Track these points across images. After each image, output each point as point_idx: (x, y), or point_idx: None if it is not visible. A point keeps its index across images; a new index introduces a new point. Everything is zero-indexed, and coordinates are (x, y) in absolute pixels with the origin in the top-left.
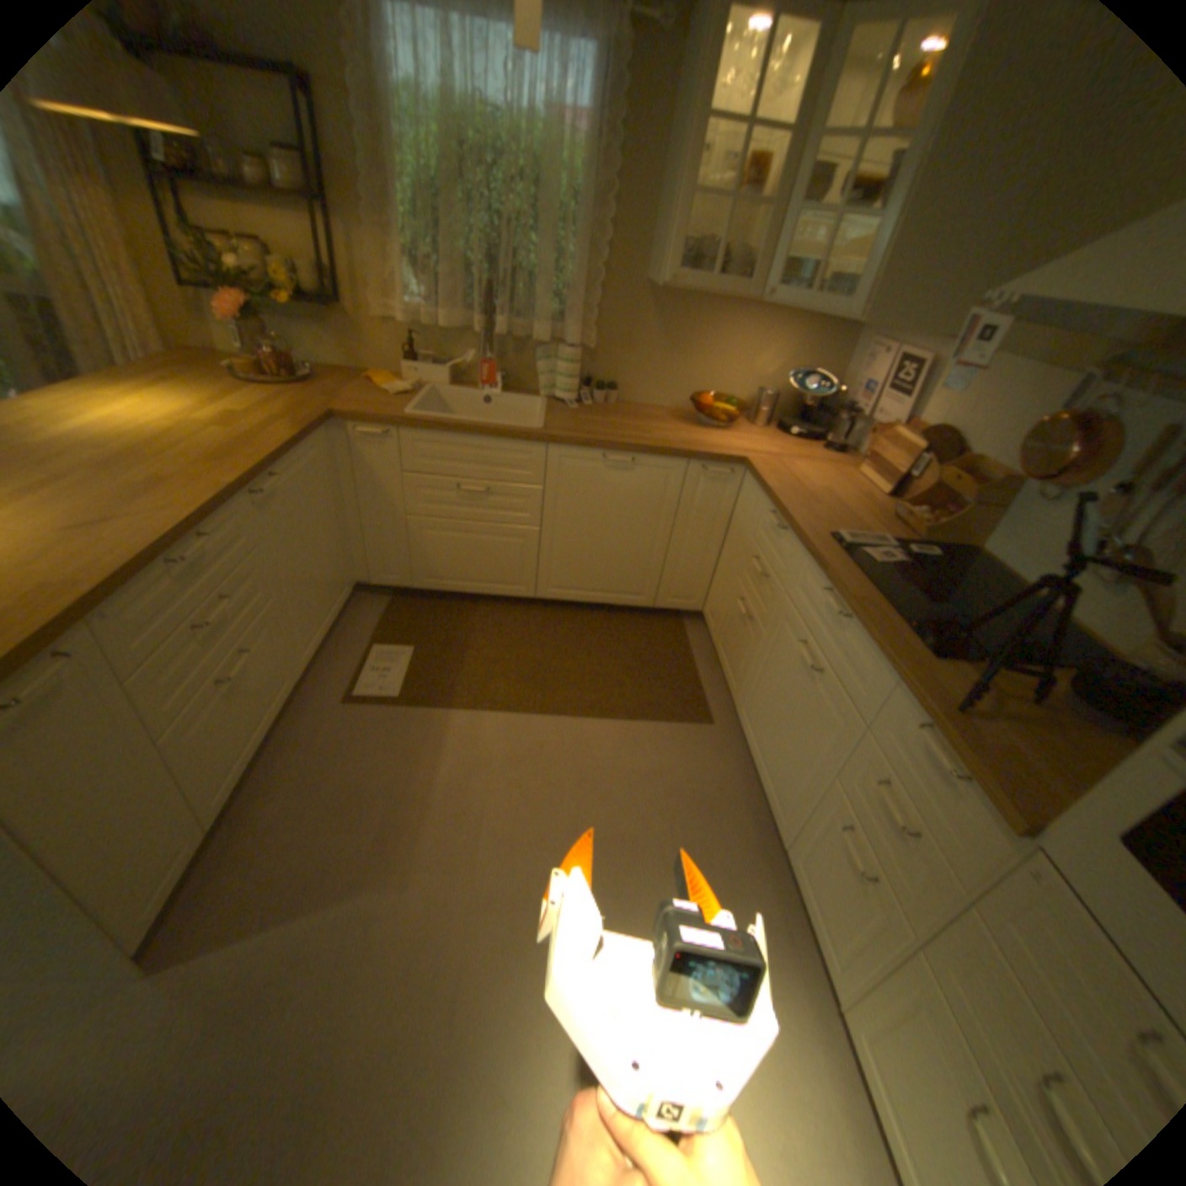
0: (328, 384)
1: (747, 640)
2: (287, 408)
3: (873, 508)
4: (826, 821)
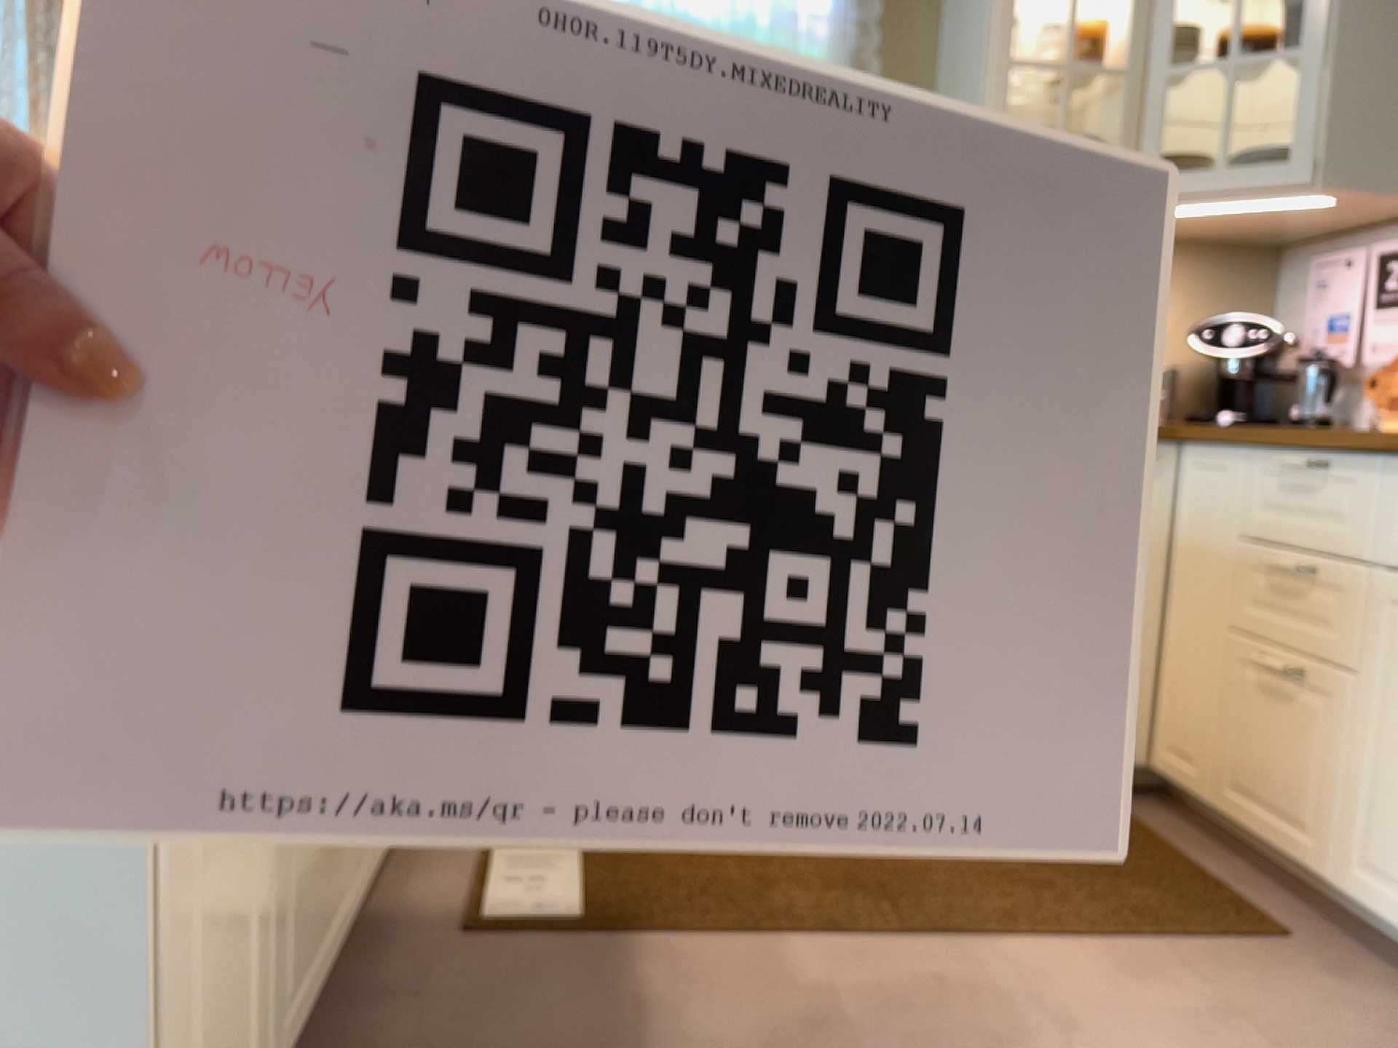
0: None
1: (1311, 724)
2: None
3: None
4: None
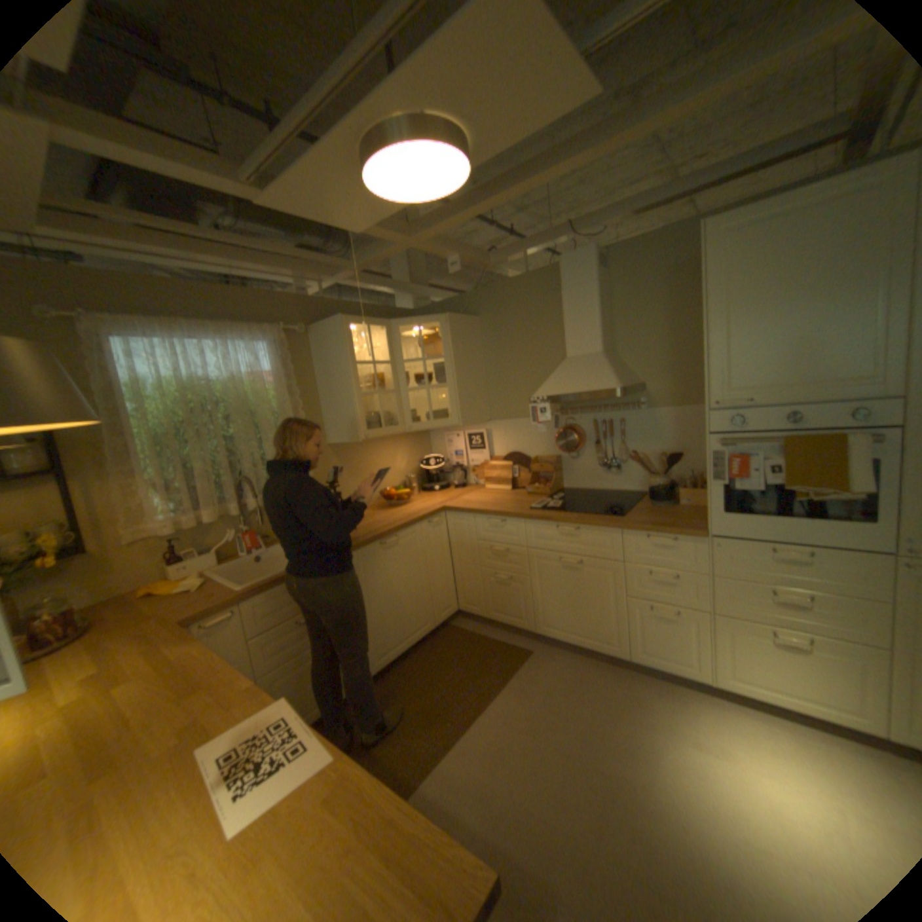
0: (116, 621)
1: (515, 591)
2: (133, 648)
3: (515, 496)
4: (637, 619)
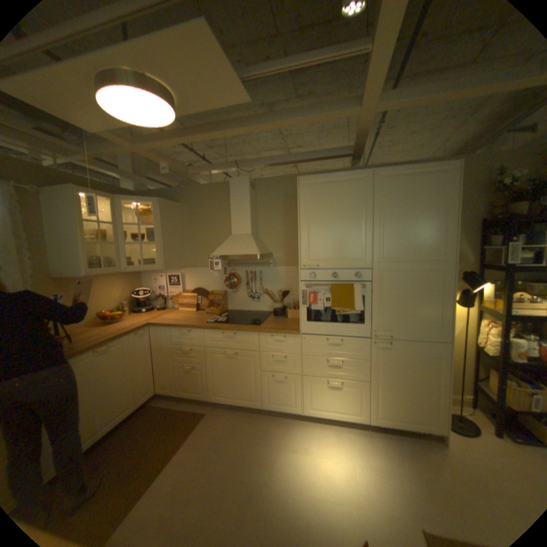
0: None
1: (195, 376)
2: None
3: (198, 315)
4: (265, 384)
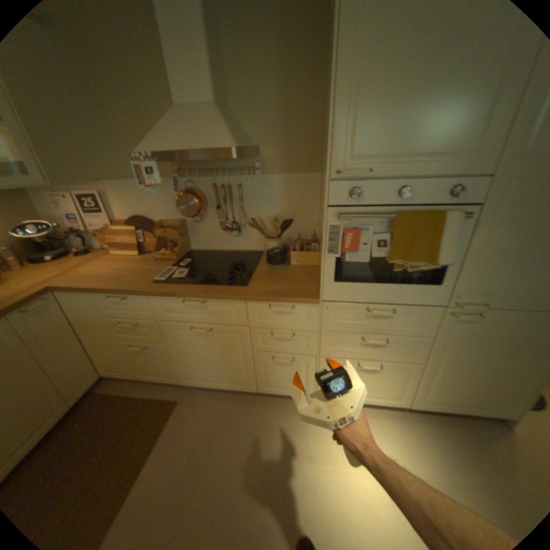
0: None
1: (154, 357)
2: None
3: (143, 263)
4: (262, 366)
